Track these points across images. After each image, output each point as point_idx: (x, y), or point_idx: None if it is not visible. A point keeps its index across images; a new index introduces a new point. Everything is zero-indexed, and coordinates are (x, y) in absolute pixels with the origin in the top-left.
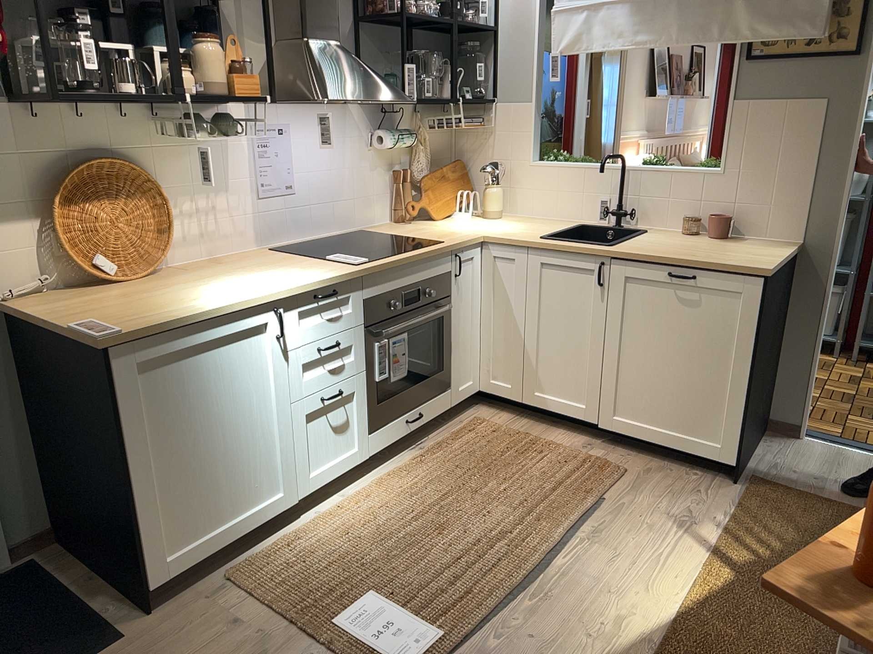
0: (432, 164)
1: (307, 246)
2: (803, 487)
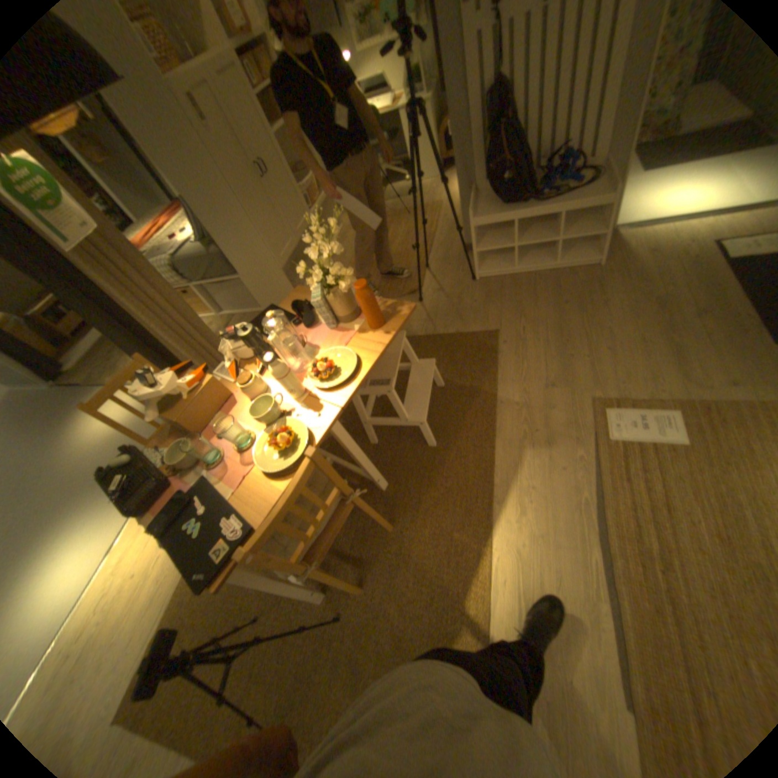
0: None
1: None
2: None
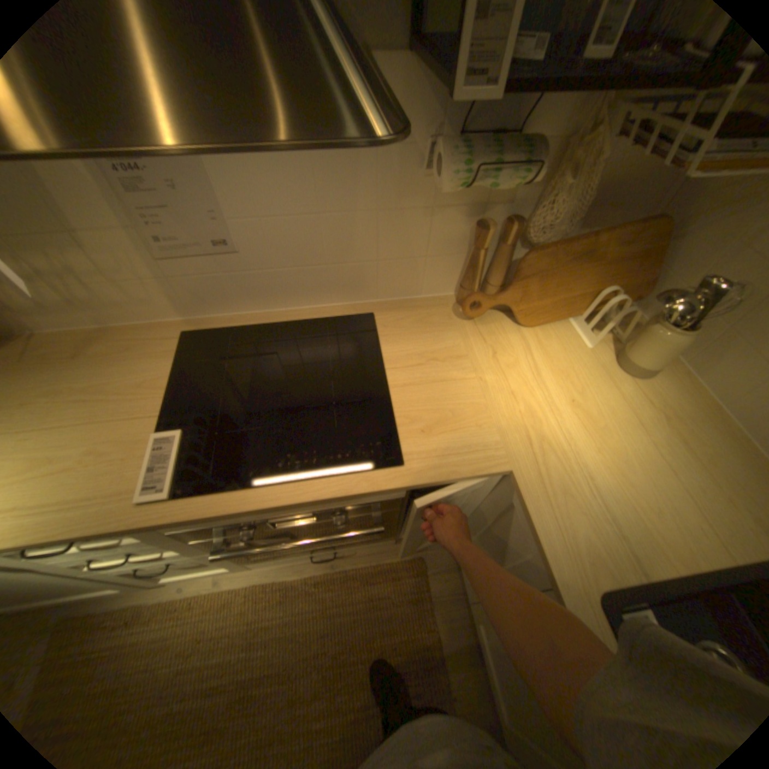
0: (598, 204)
1: (275, 318)
2: None
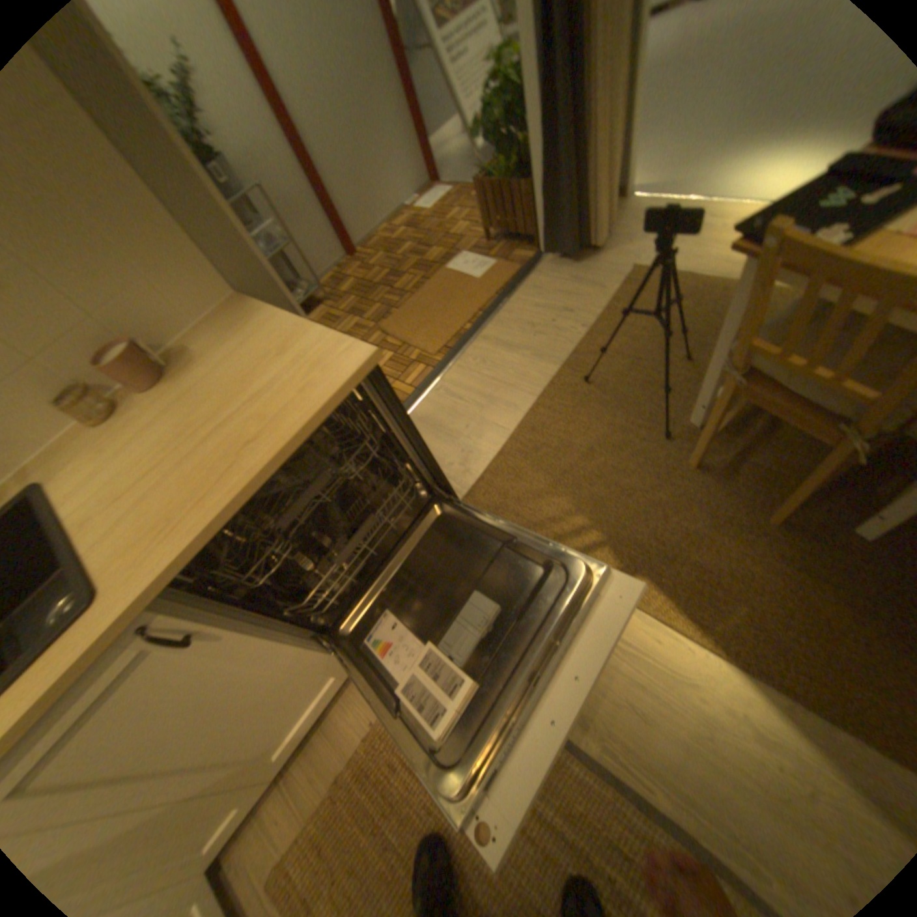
0: None
1: None
2: (477, 469)
